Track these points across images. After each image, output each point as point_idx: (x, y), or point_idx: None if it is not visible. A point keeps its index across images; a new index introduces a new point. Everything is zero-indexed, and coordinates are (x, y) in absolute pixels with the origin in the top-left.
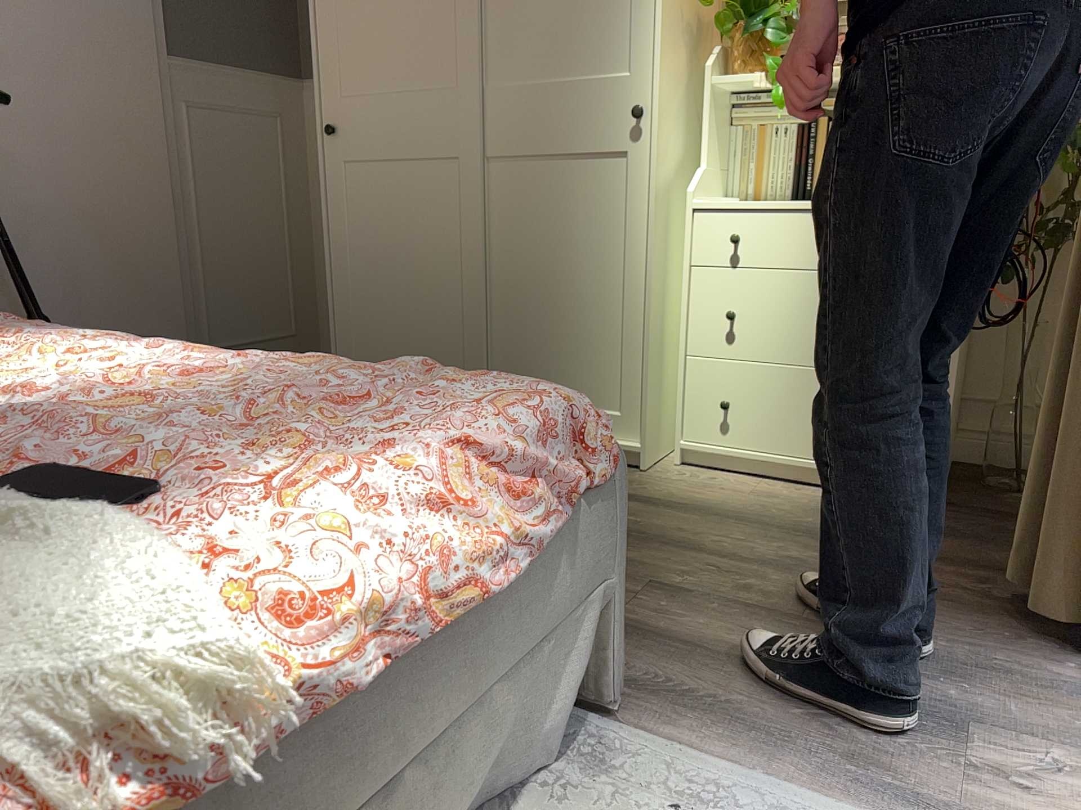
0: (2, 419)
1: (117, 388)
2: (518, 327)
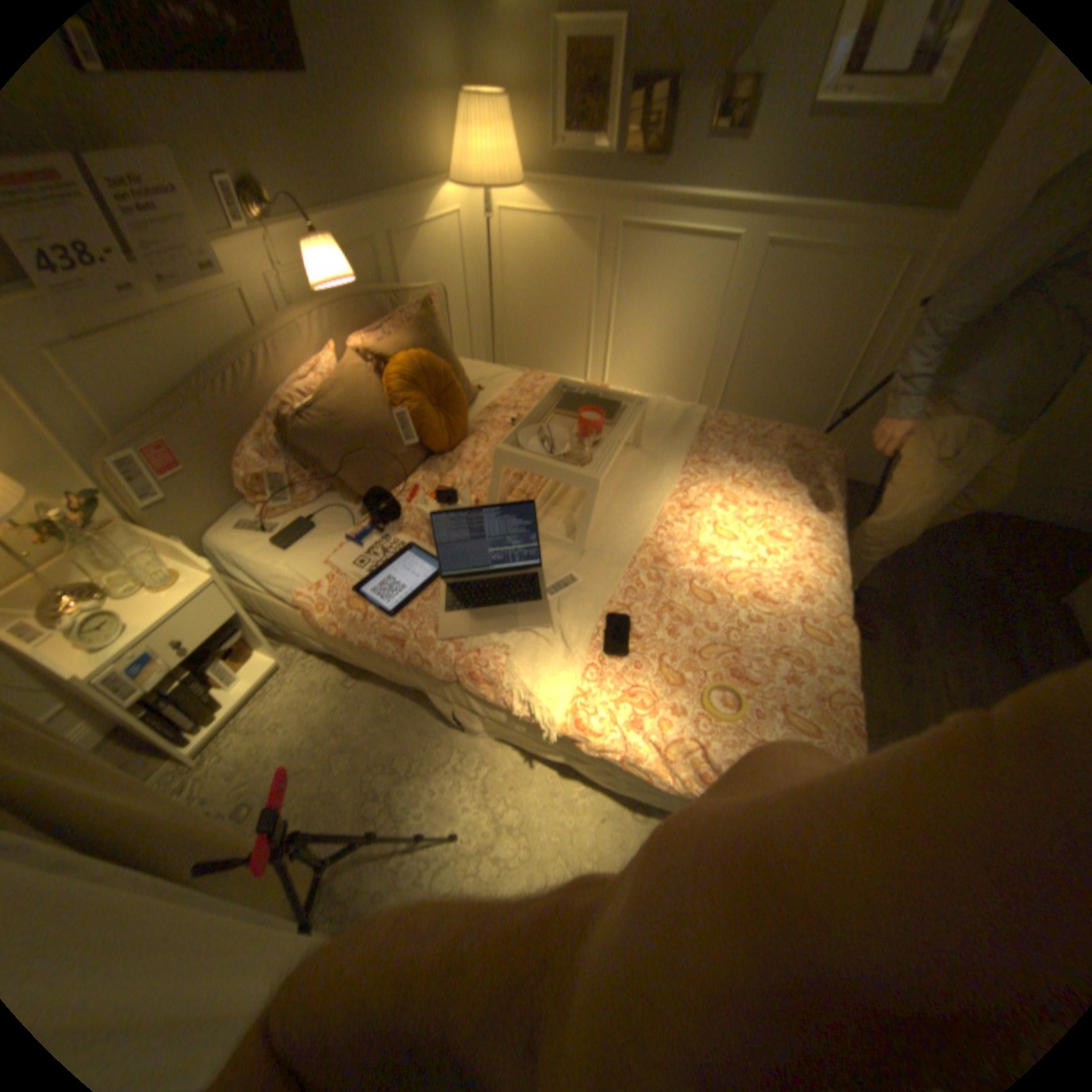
0: (687, 568)
1: (728, 585)
2: None
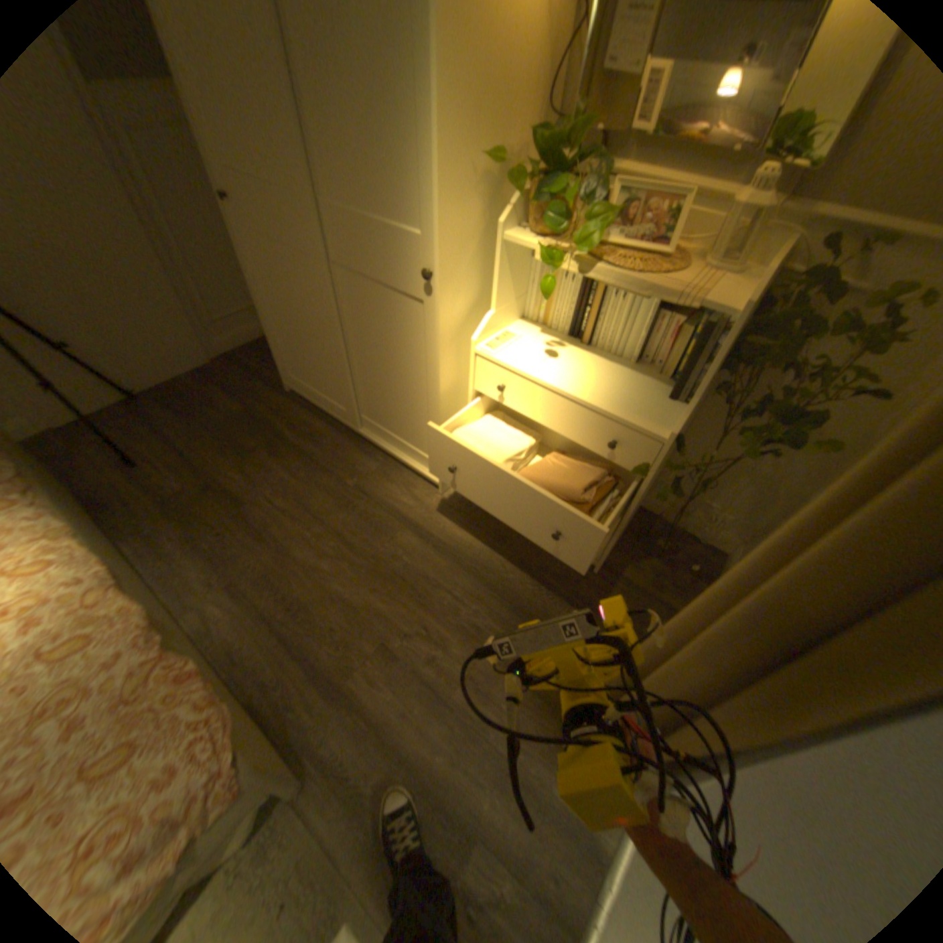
0: None
1: None
2: (371, 384)
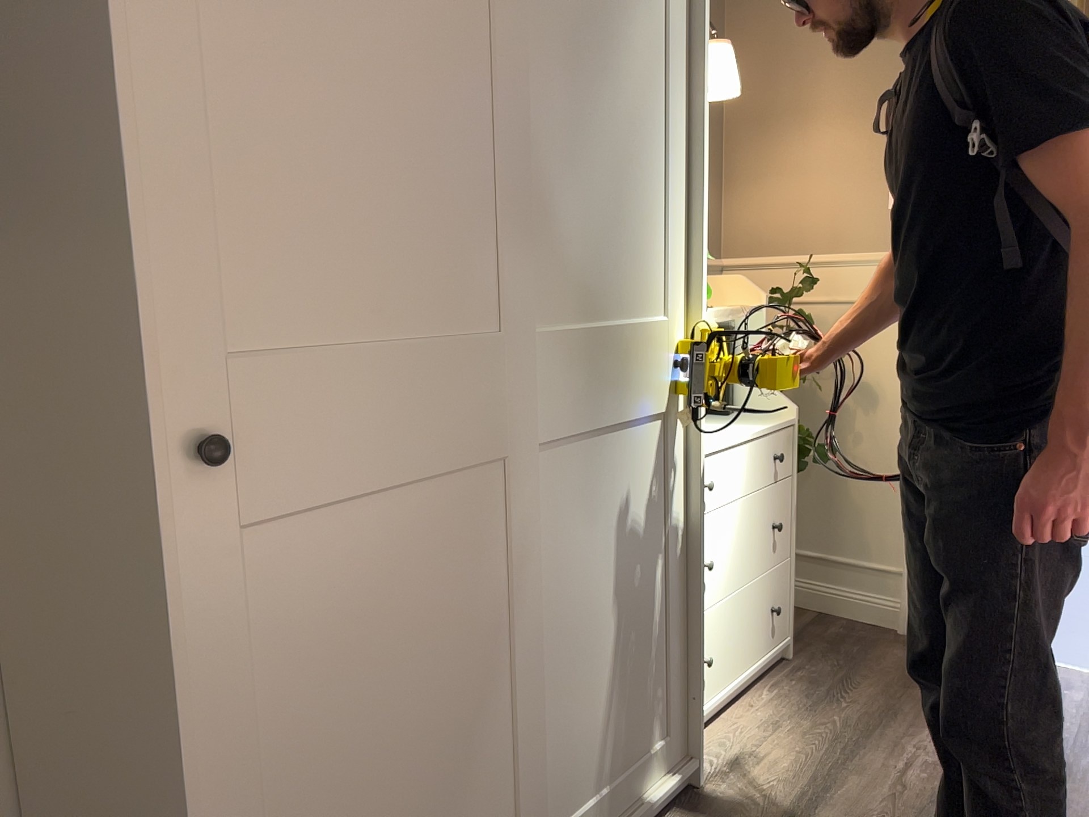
0: None
1: None
2: (569, 702)
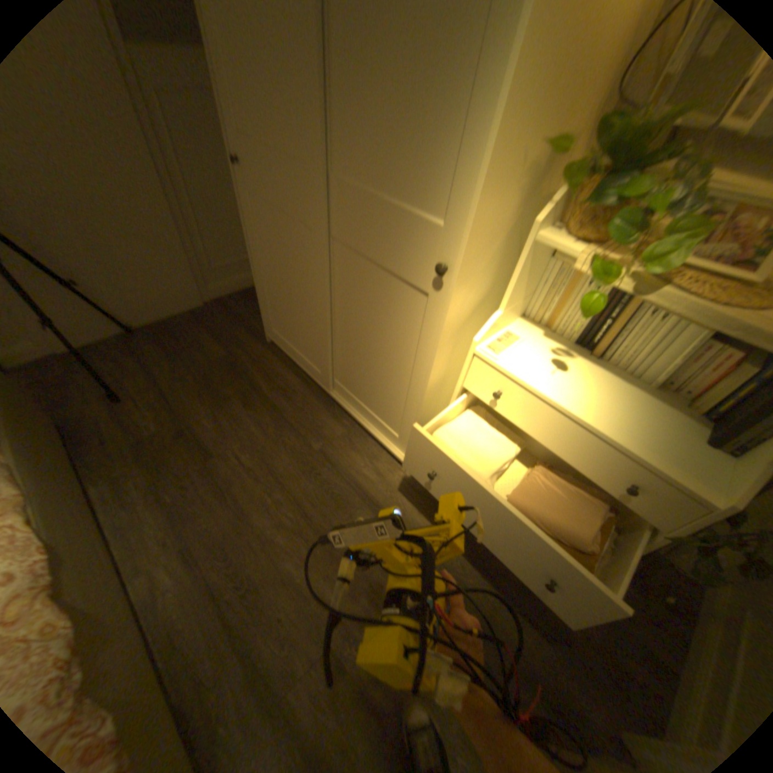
0: None
1: None
2: (349, 355)
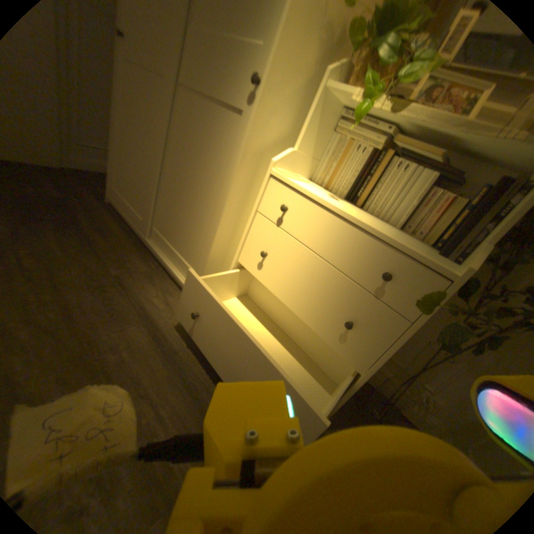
0: None
1: None
2: (171, 199)
